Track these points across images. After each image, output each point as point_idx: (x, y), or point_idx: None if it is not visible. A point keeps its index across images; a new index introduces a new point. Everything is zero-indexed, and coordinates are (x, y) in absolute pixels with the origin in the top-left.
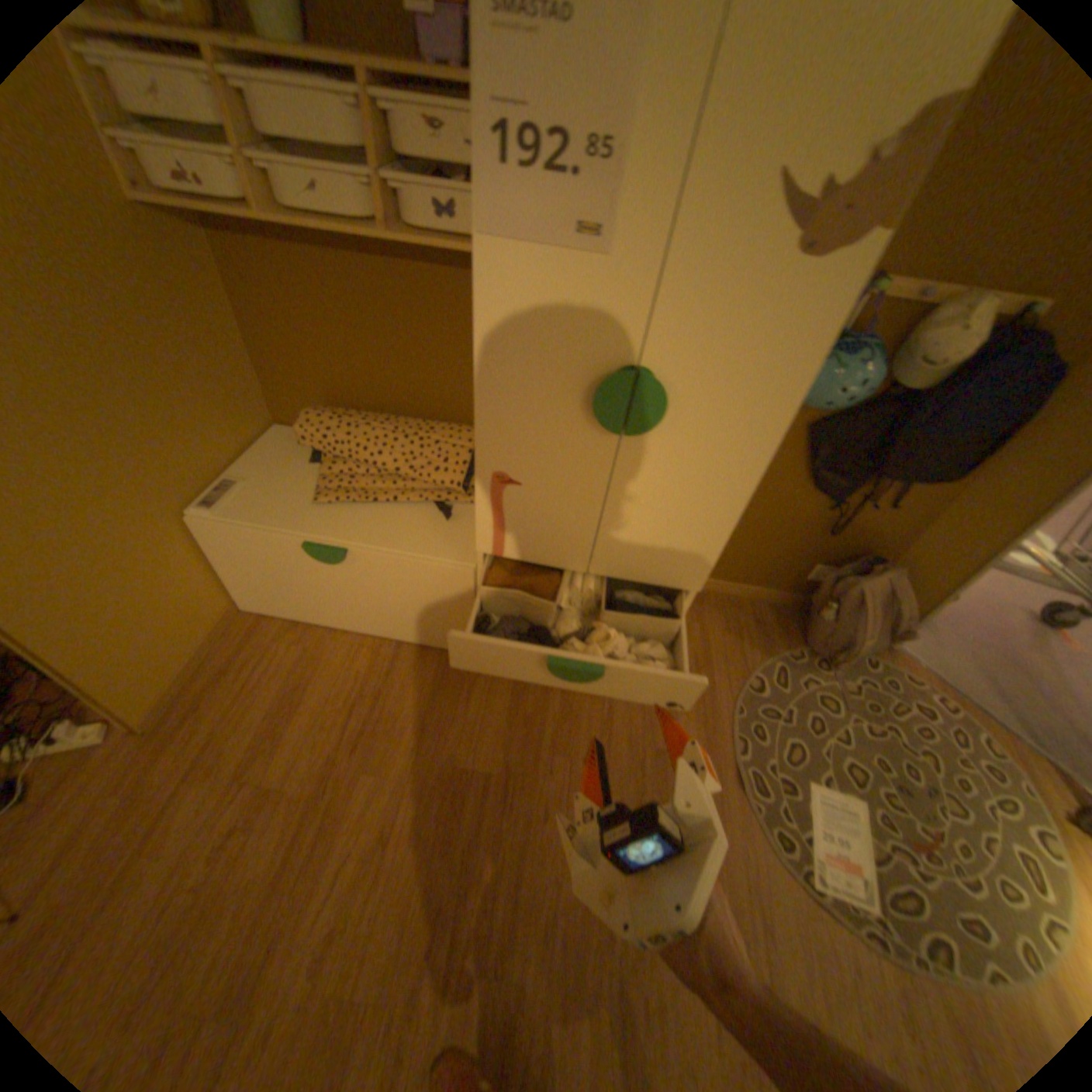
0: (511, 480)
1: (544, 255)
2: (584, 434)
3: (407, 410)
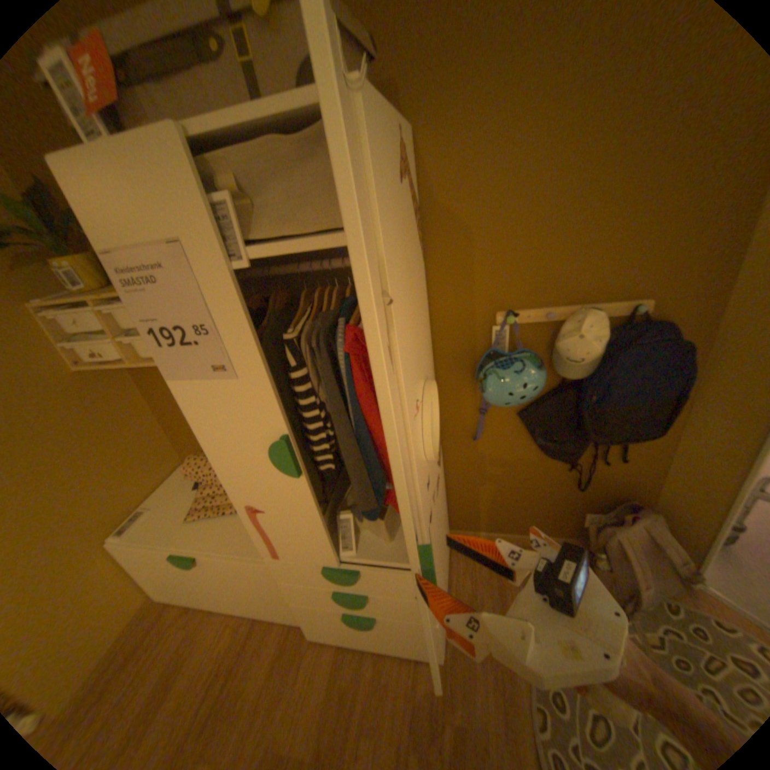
0: (256, 510)
1: (204, 385)
2: (282, 477)
3: None
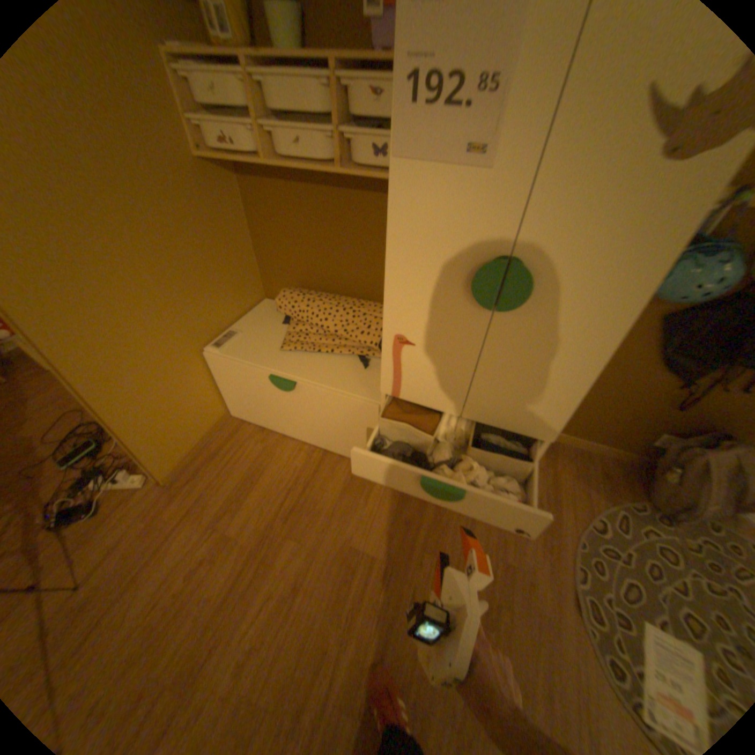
0: (407, 340)
1: (440, 170)
2: (464, 308)
3: (348, 292)
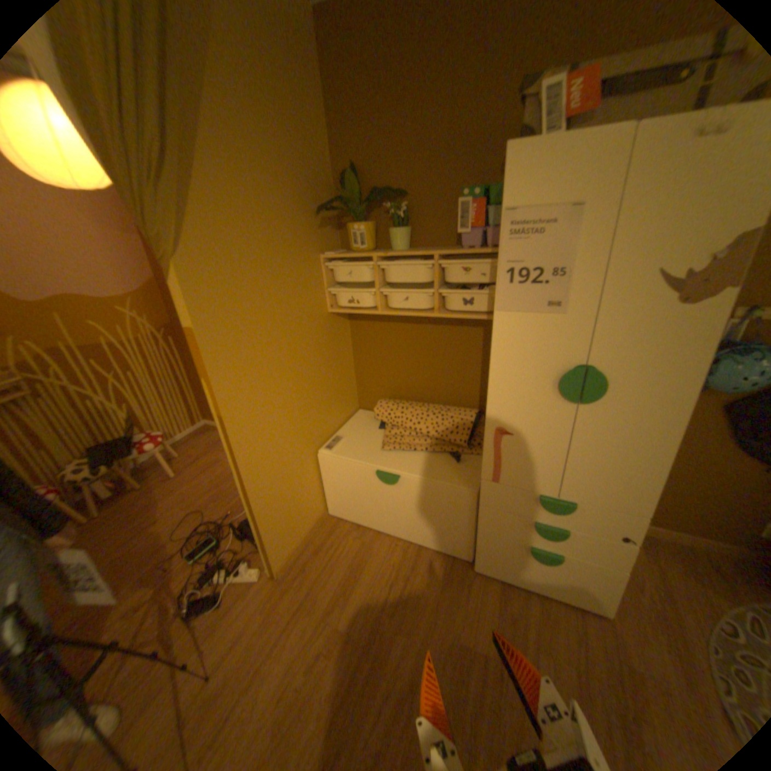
0: (506, 431)
1: (529, 316)
2: (553, 403)
3: (433, 400)
